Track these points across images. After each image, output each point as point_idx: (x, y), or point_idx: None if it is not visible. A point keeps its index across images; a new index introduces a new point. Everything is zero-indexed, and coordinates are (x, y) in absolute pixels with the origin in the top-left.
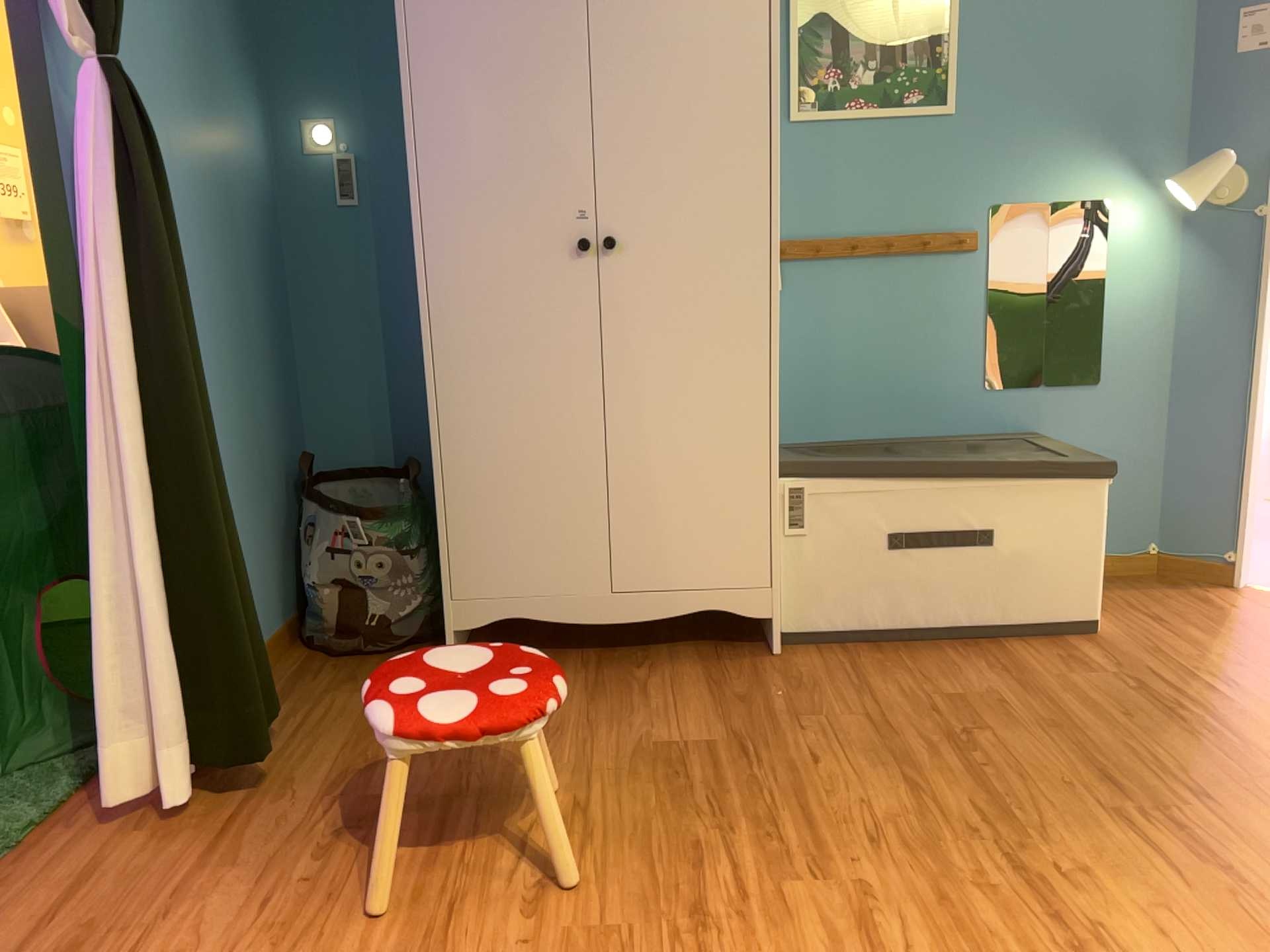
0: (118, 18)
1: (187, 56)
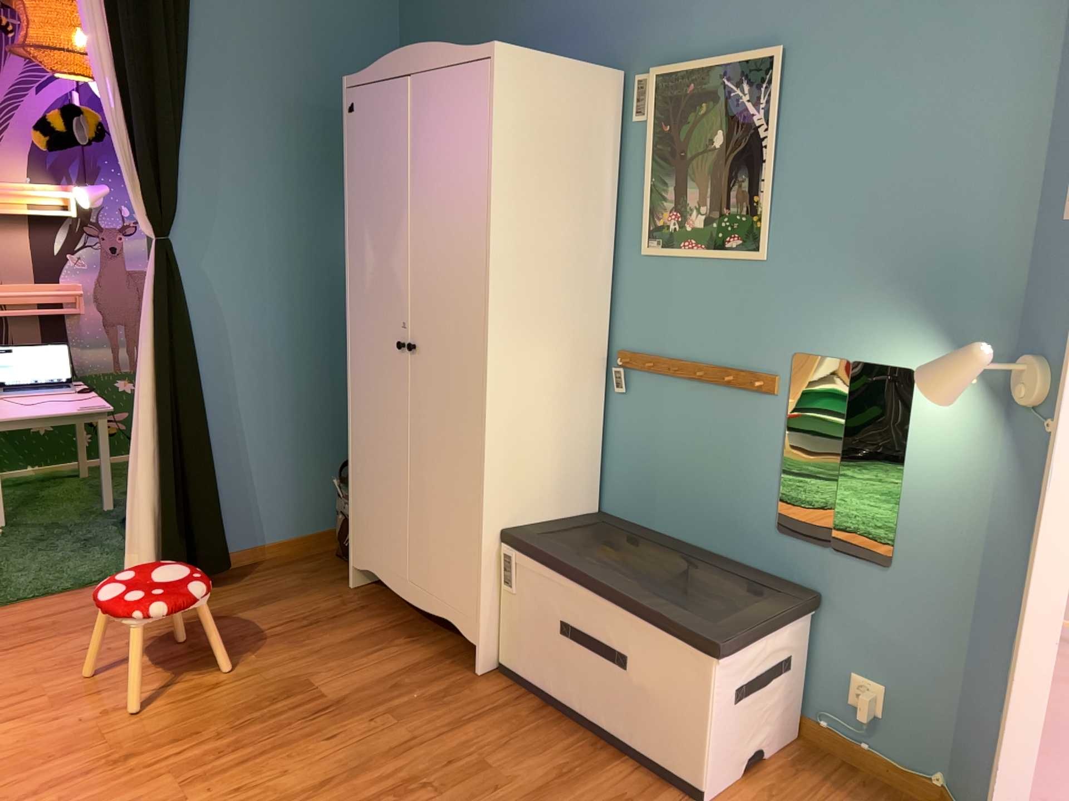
0: (171, 214)
1: (292, 206)
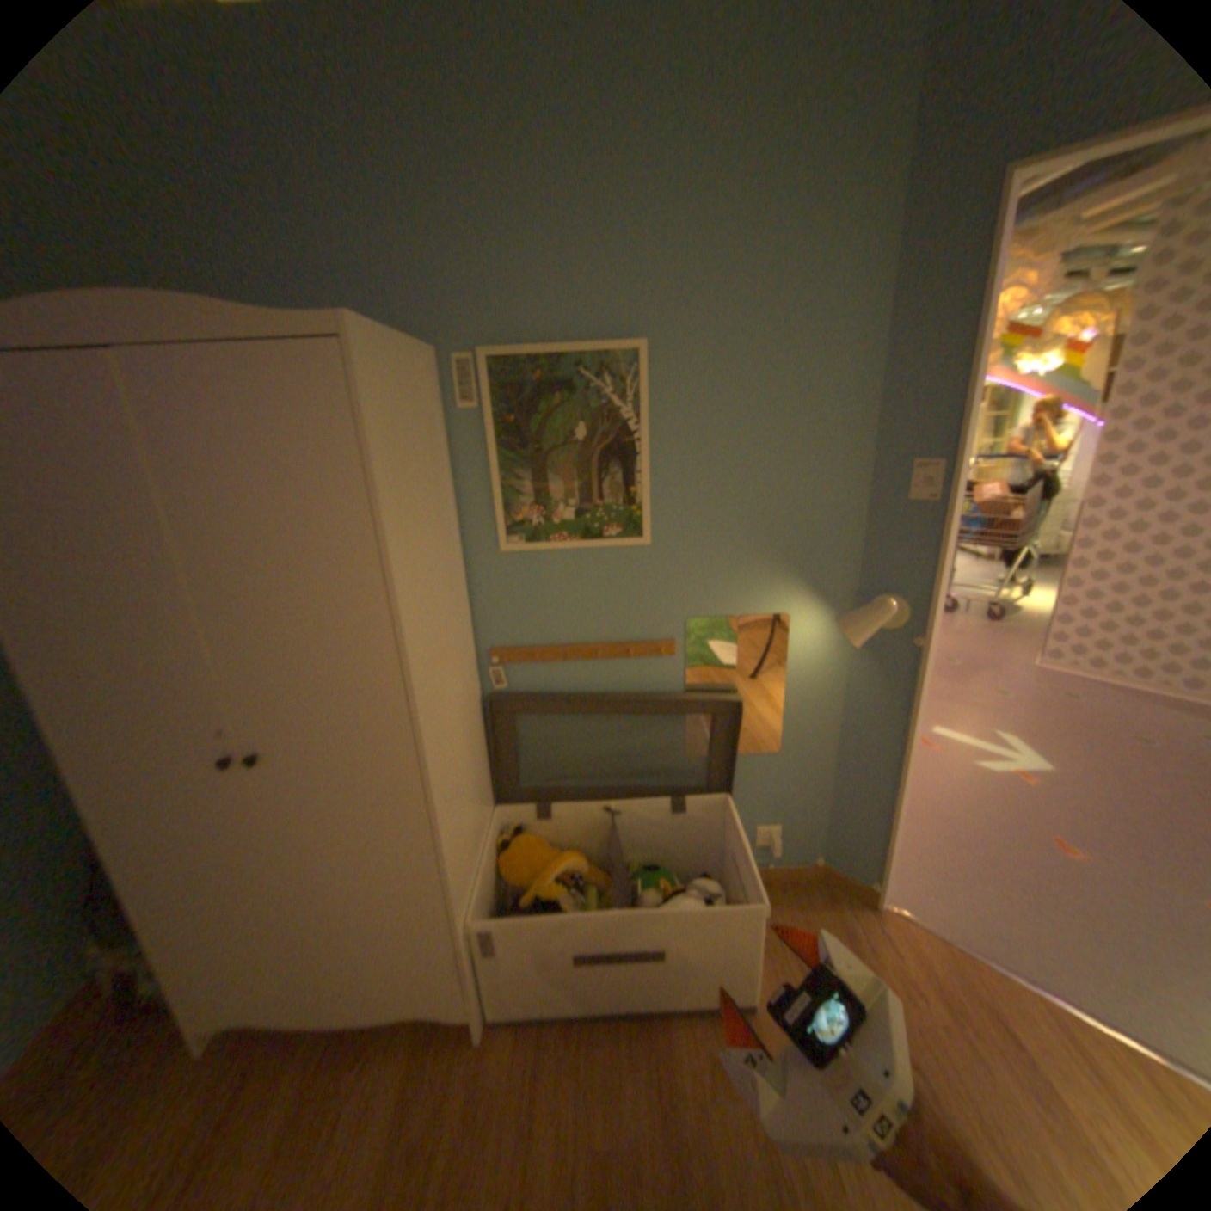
0: None
1: None
